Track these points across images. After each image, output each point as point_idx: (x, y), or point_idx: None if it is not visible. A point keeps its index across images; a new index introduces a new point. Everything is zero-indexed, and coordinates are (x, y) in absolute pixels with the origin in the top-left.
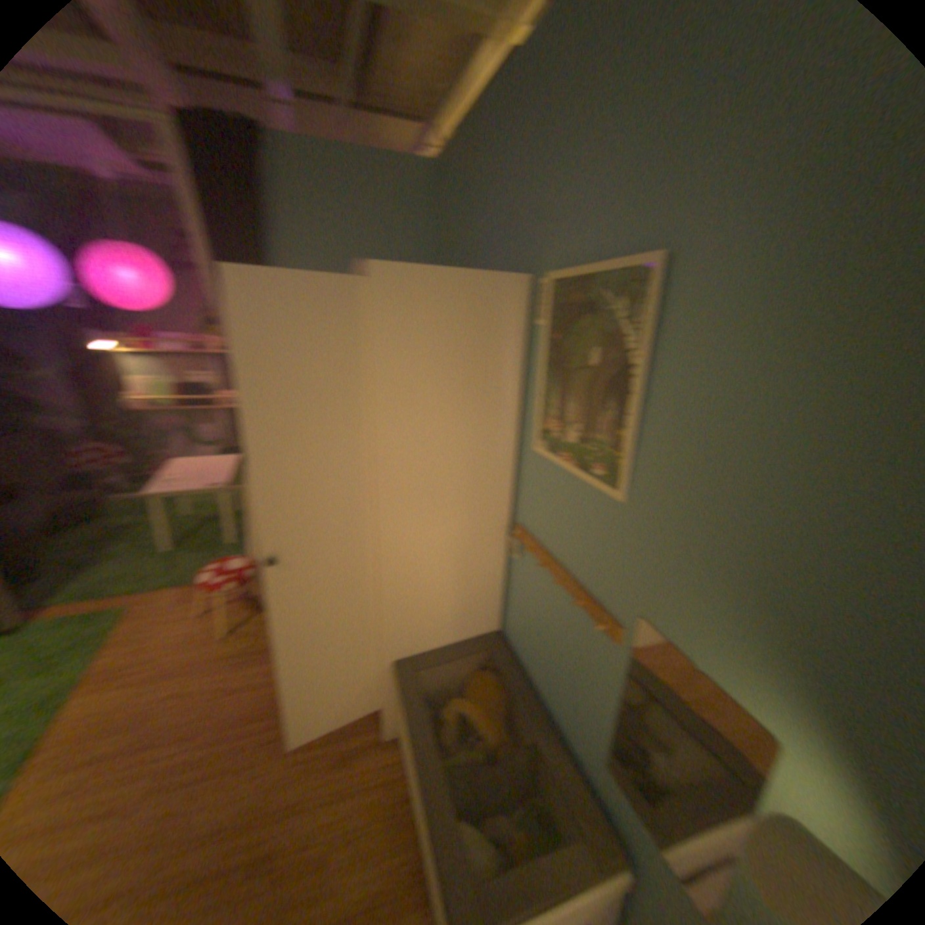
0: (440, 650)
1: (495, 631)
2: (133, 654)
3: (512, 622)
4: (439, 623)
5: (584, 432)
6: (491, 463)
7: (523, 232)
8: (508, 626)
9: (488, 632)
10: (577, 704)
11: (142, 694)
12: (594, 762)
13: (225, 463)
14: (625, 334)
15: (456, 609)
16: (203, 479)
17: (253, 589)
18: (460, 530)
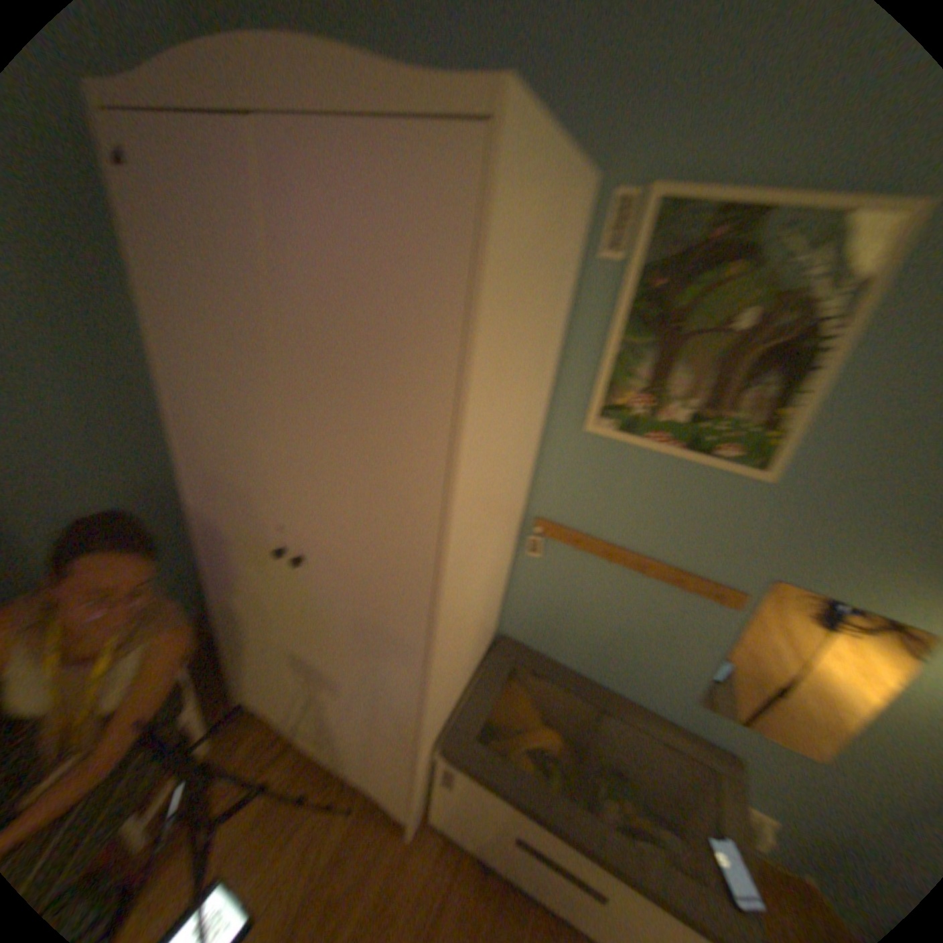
0: (469, 701)
1: (493, 639)
2: None
3: (521, 621)
4: (464, 674)
5: (706, 412)
6: (527, 459)
7: (567, 96)
8: (509, 627)
9: (488, 644)
10: (653, 671)
11: None
12: (678, 708)
13: None
14: (820, 301)
15: (476, 645)
16: None
17: None
18: (495, 557)
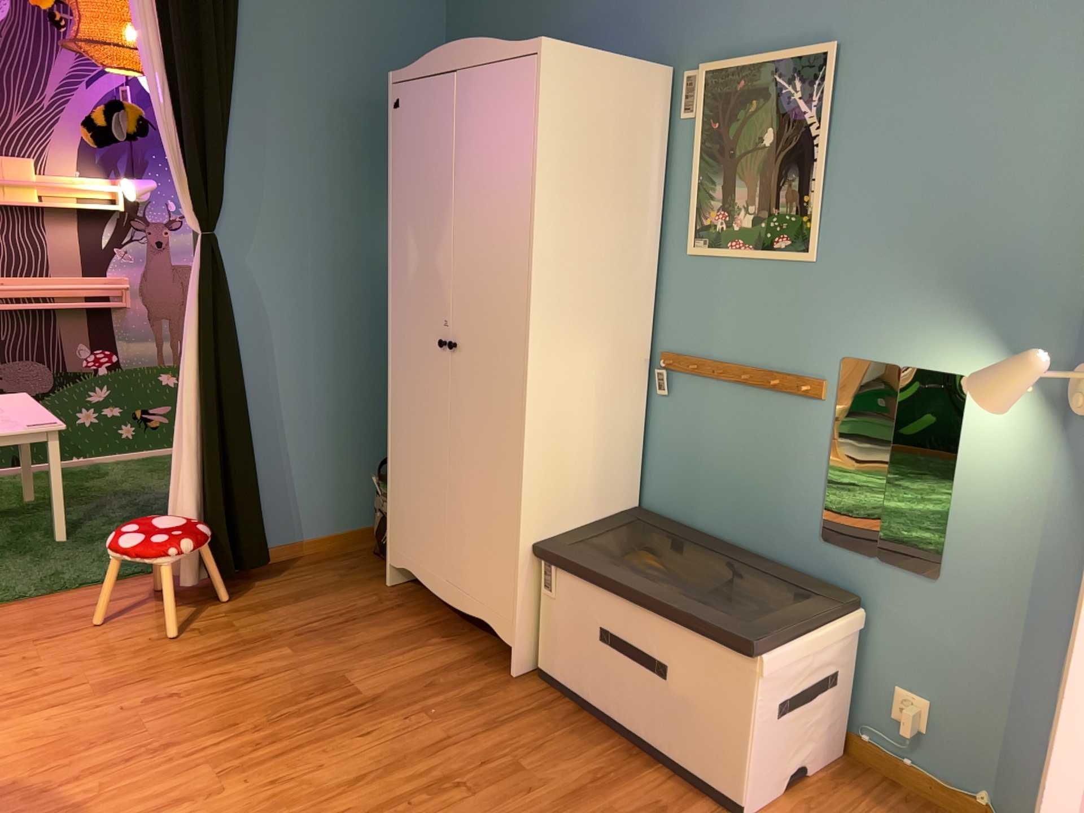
0: (587, 524)
1: (636, 506)
2: (29, 672)
3: (662, 481)
4: (582, 489)
5: (761, 213)
6: (637, 277)
7: (653, 26)
8: (653, 493)
9: (628, 507)
10: (776, 503)
11: (100, 702)
12: (804, 549)
13: (23, 400)
14: (803, 114)
15: (599, 470)
16: (13, 418)
17: (204, 560)
18: (606, 360)
